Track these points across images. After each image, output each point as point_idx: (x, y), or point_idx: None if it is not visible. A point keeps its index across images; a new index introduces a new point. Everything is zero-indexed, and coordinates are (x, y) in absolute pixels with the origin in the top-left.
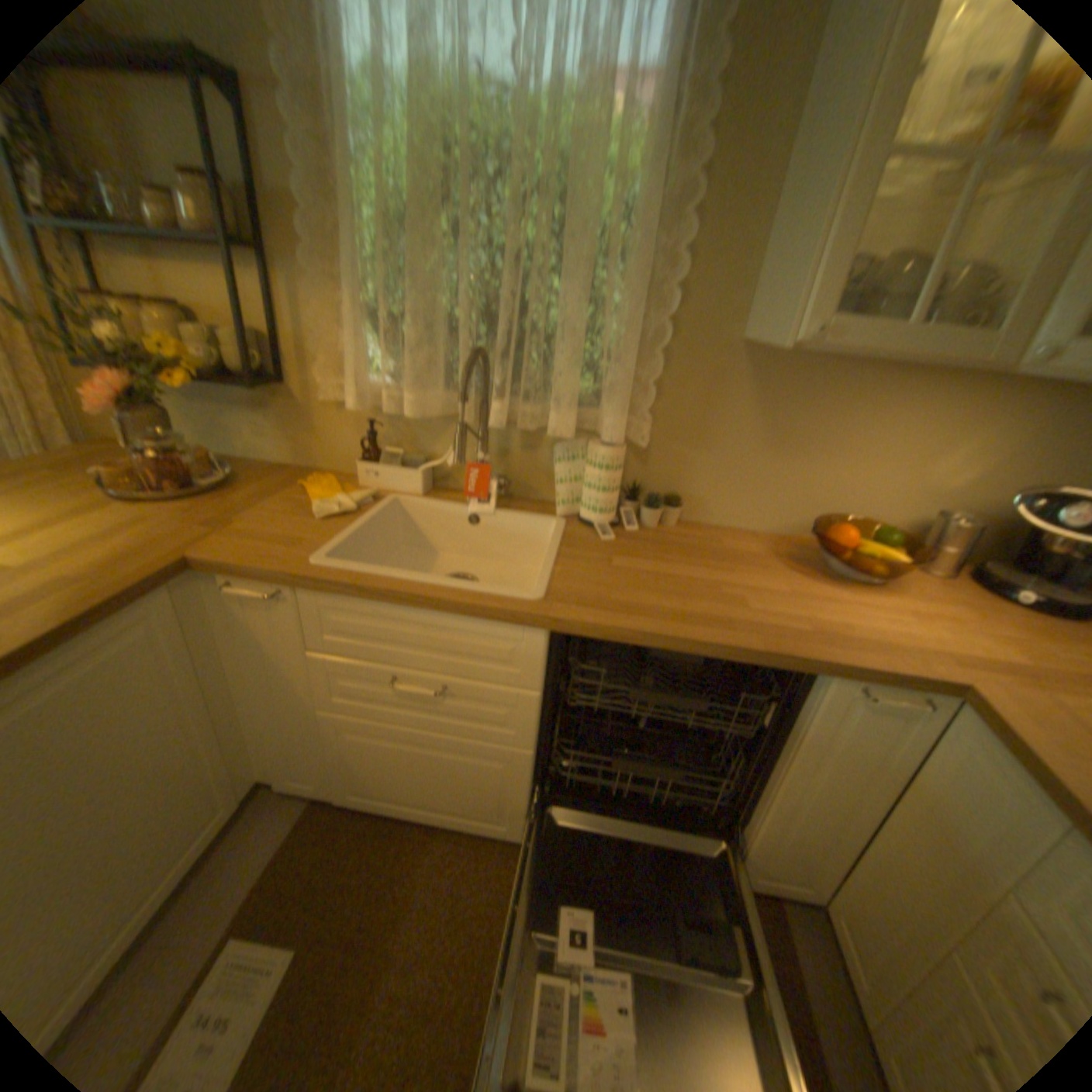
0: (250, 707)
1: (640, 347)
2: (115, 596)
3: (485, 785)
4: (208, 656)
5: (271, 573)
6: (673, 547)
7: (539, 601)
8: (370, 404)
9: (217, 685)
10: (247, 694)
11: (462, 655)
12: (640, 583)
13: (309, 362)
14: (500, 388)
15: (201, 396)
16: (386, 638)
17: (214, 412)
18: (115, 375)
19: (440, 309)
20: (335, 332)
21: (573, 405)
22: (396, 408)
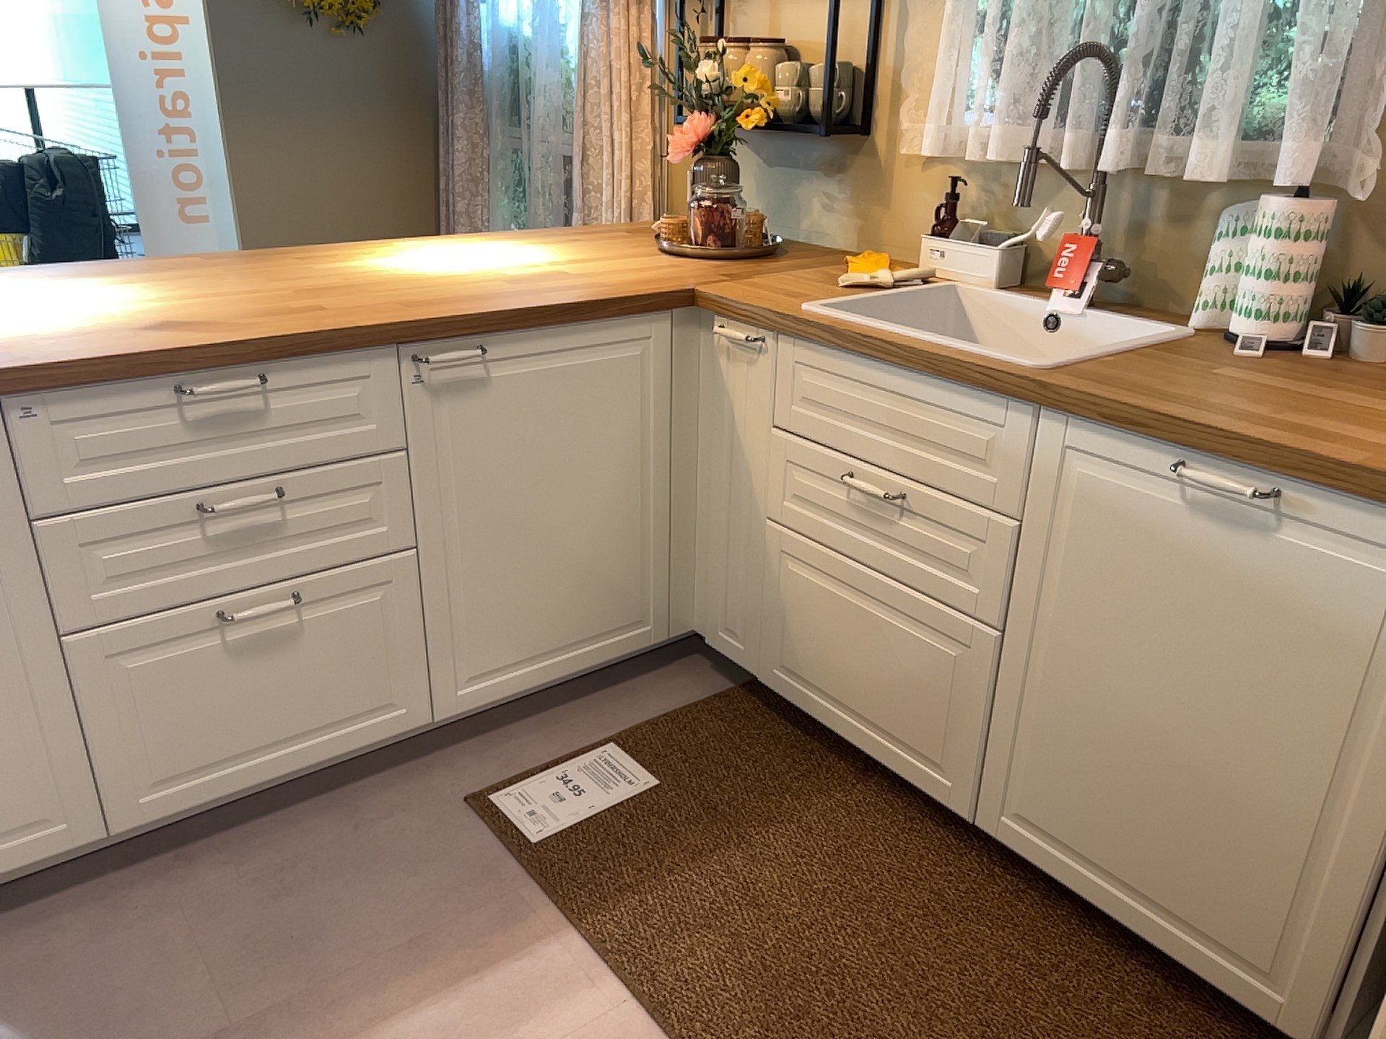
0: (709, 512)
1: (1385, 34)
2: (628, 301)
3: (932, 687)
4: (686, 425)
5: (759, 313)
6: (1366, 384)
7: (1035, 371)
8: (951, 156)
9: (685, 467)
10: (710, 492)
11: (931, 448)
12: (1226, 391)
13: (900, 111)
14: (1122, 118)
15: (780, 165)
16: (853, 414)
17: (788, 185)
18: (702, 125)
19: (1058, 10)
20: (936, 65)
21: (1223, 132)
22: (981, 160)
